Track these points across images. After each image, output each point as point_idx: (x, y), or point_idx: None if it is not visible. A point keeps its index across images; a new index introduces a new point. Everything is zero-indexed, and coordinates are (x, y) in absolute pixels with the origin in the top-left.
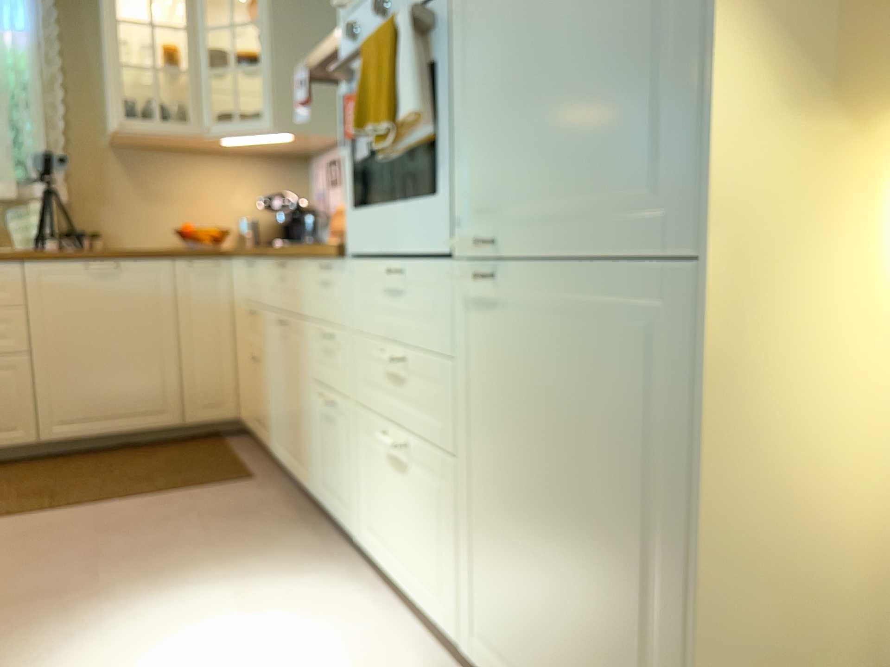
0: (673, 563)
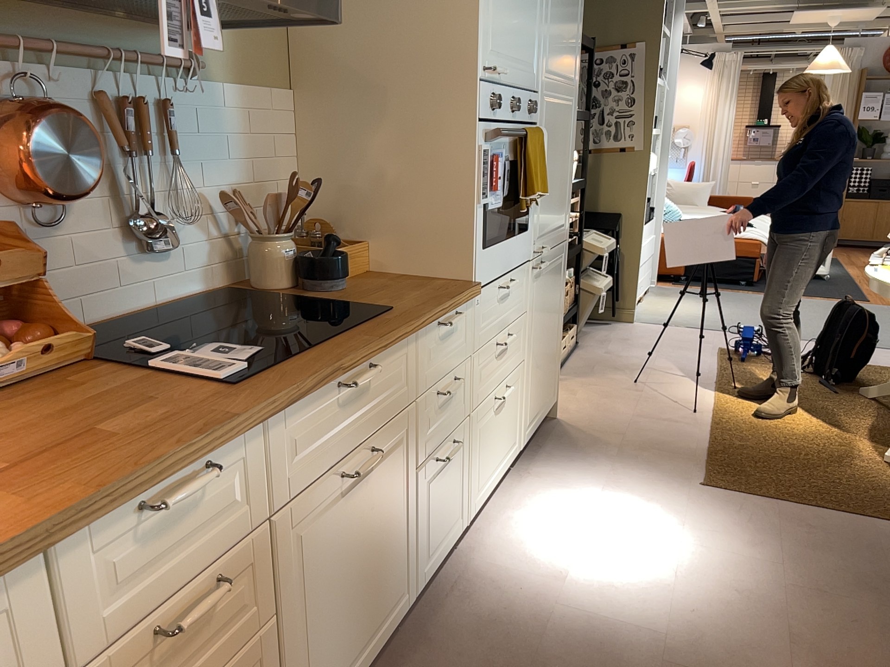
0: (559, 320)
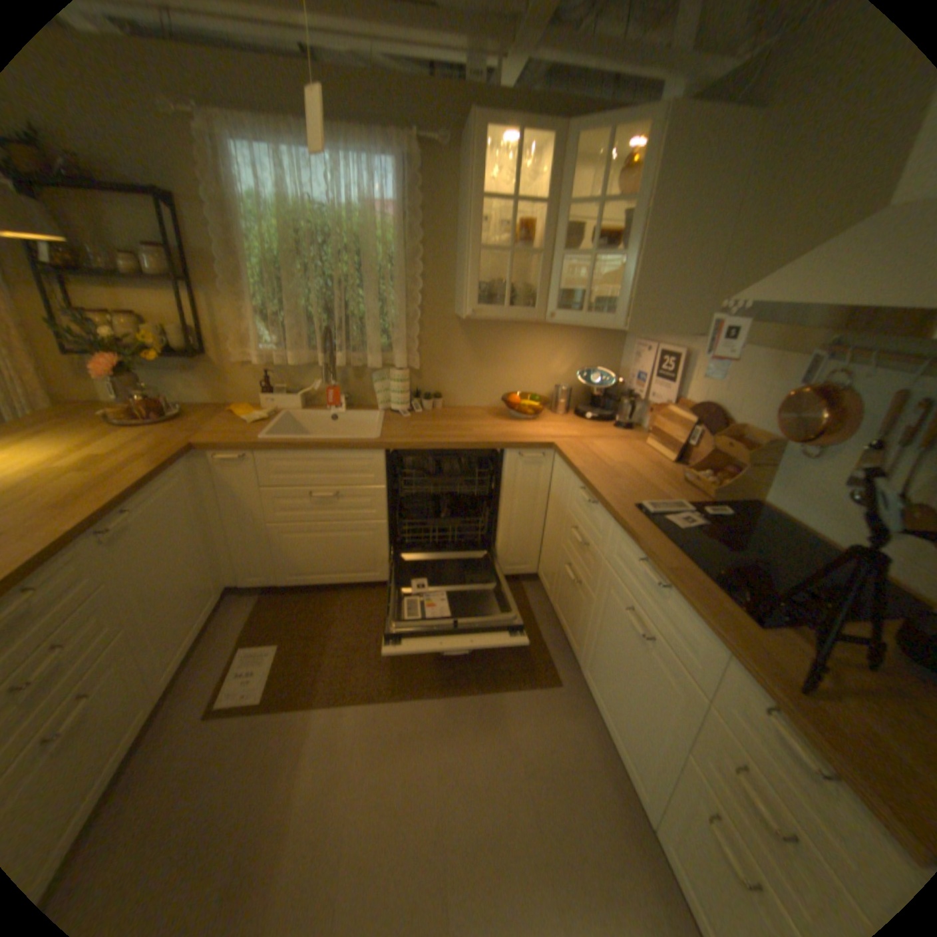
0: None
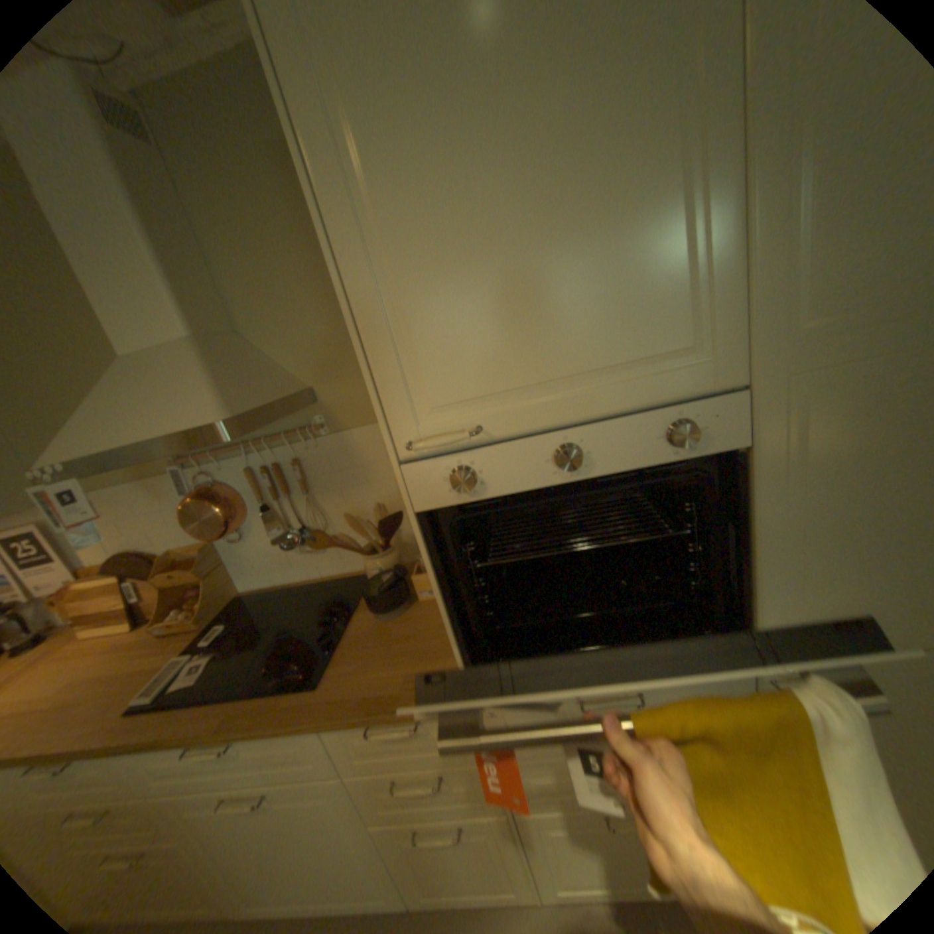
0: None
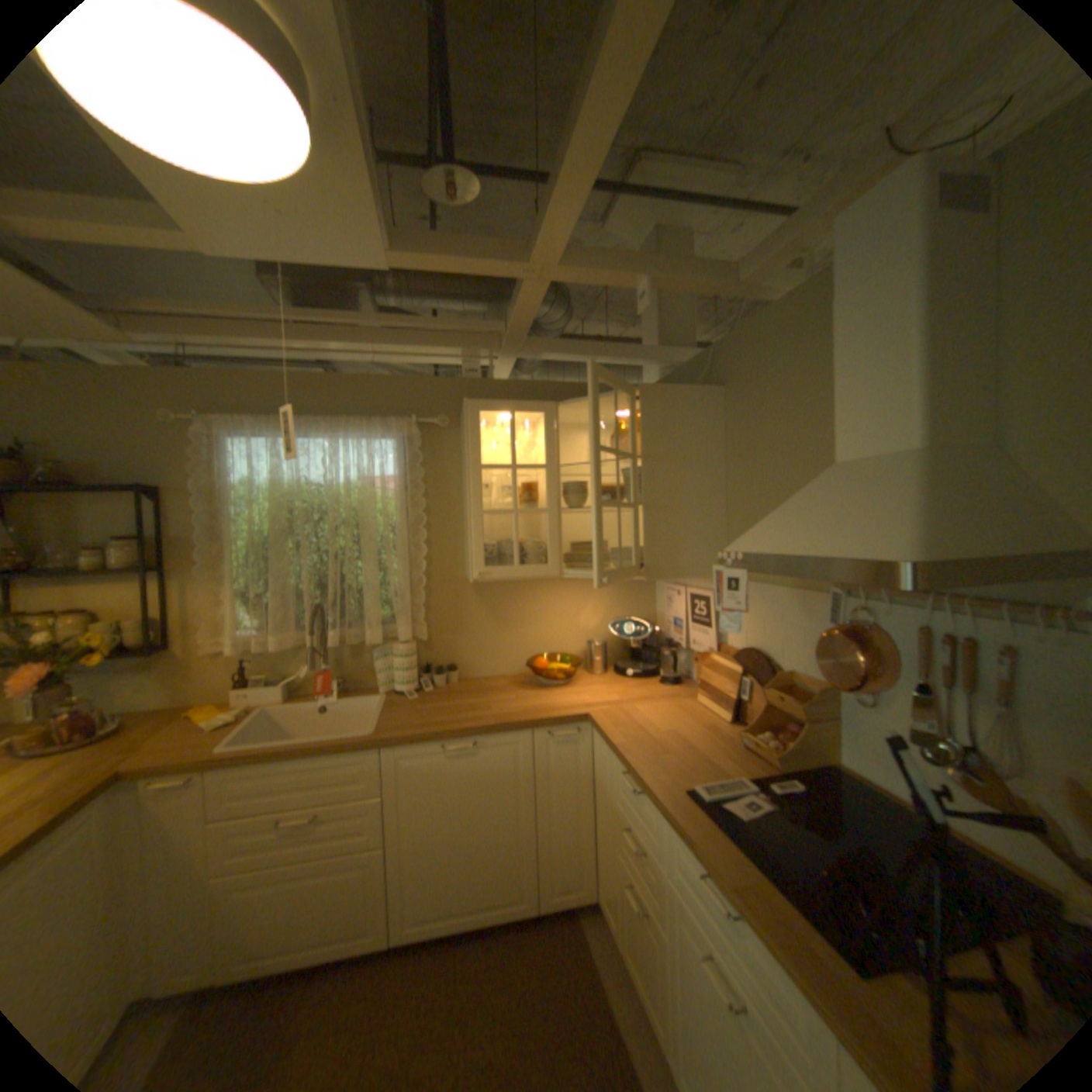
0: None
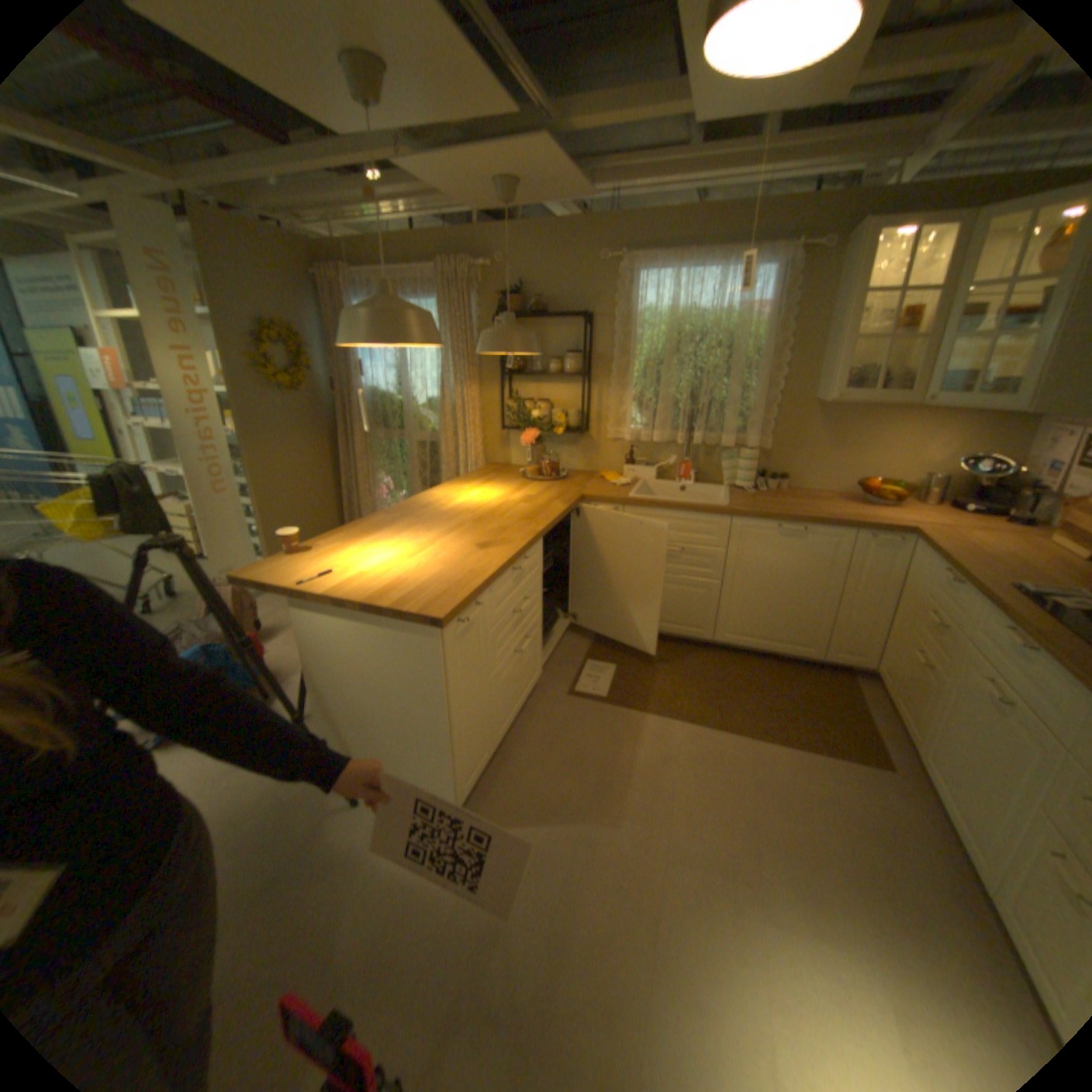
0: None
